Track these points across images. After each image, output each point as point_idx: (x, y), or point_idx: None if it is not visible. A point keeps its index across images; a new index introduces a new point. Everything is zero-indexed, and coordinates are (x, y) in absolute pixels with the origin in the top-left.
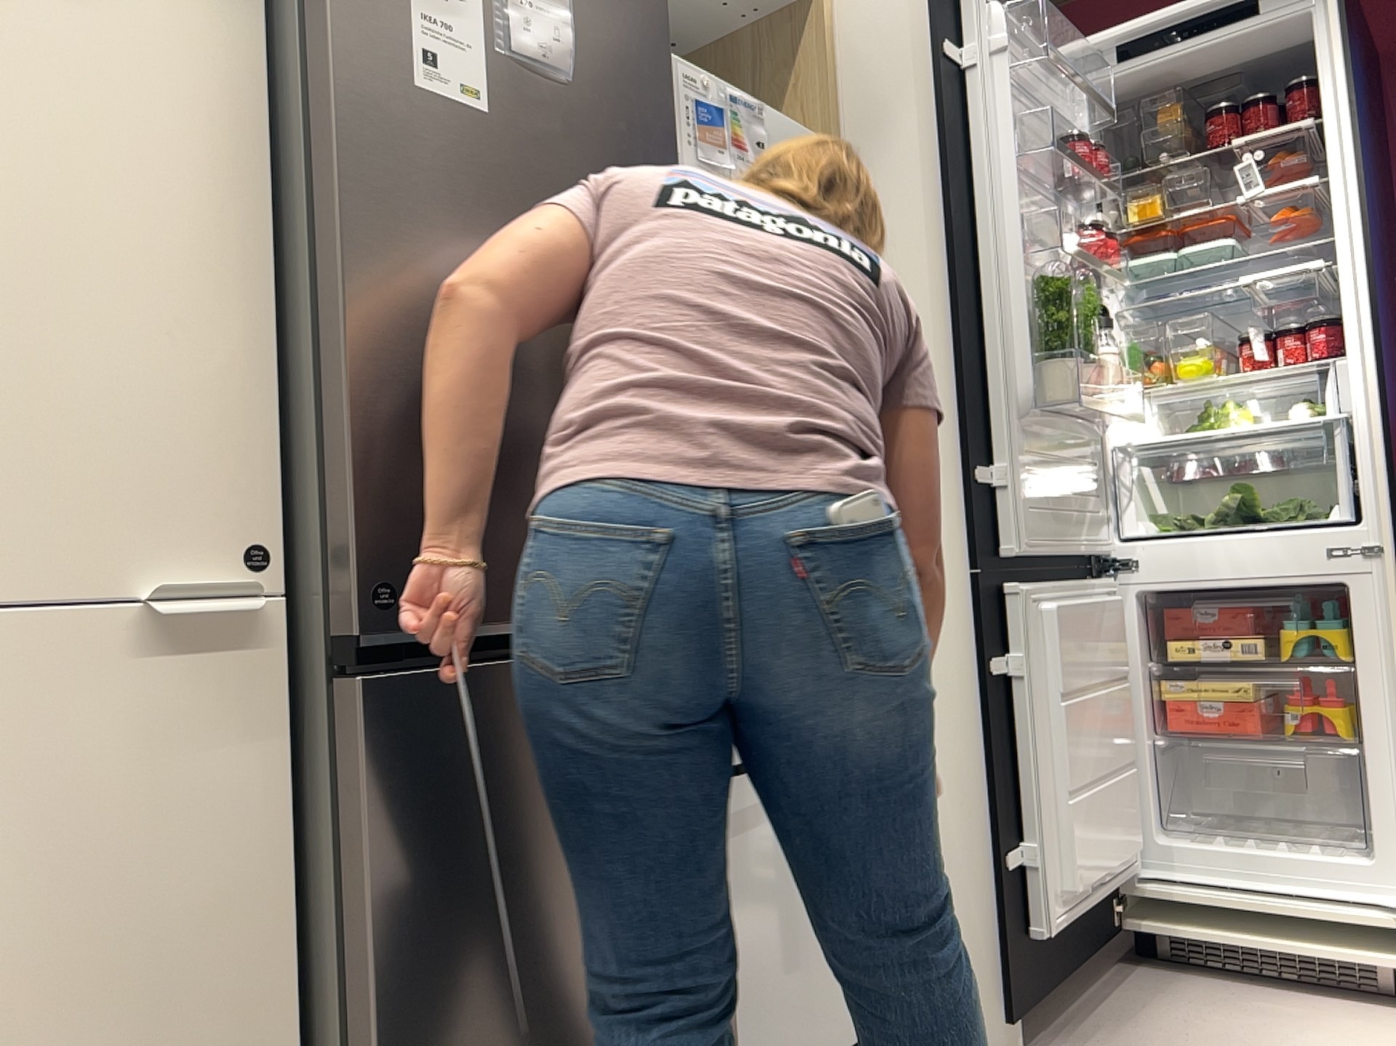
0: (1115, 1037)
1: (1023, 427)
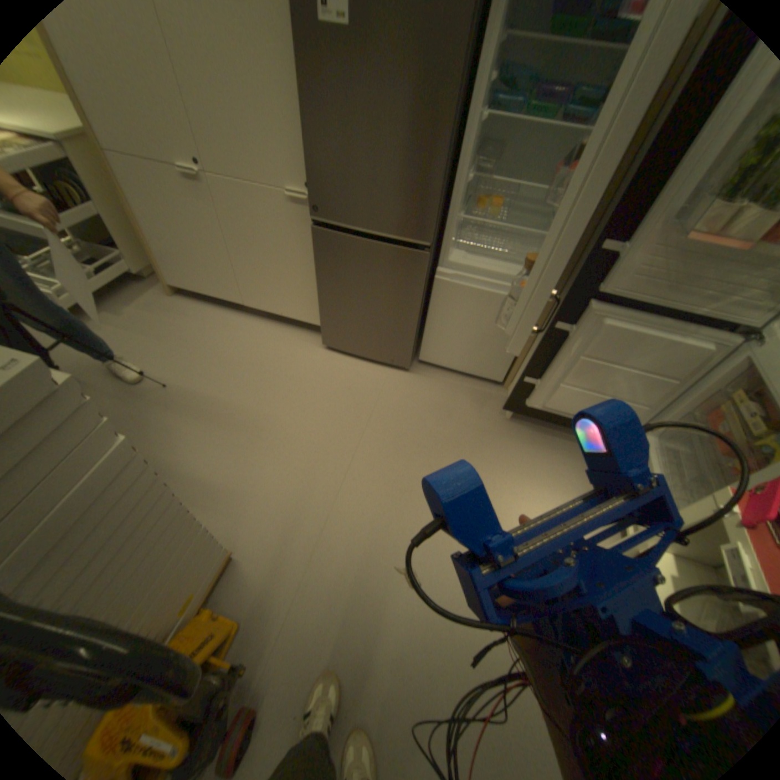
0: (537, 442)
1: (663, 229)
